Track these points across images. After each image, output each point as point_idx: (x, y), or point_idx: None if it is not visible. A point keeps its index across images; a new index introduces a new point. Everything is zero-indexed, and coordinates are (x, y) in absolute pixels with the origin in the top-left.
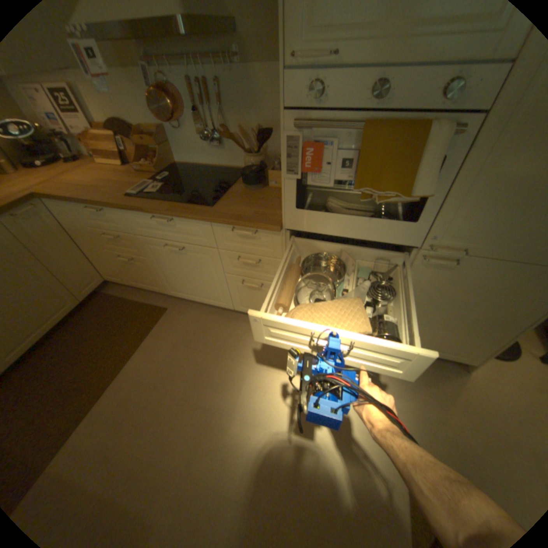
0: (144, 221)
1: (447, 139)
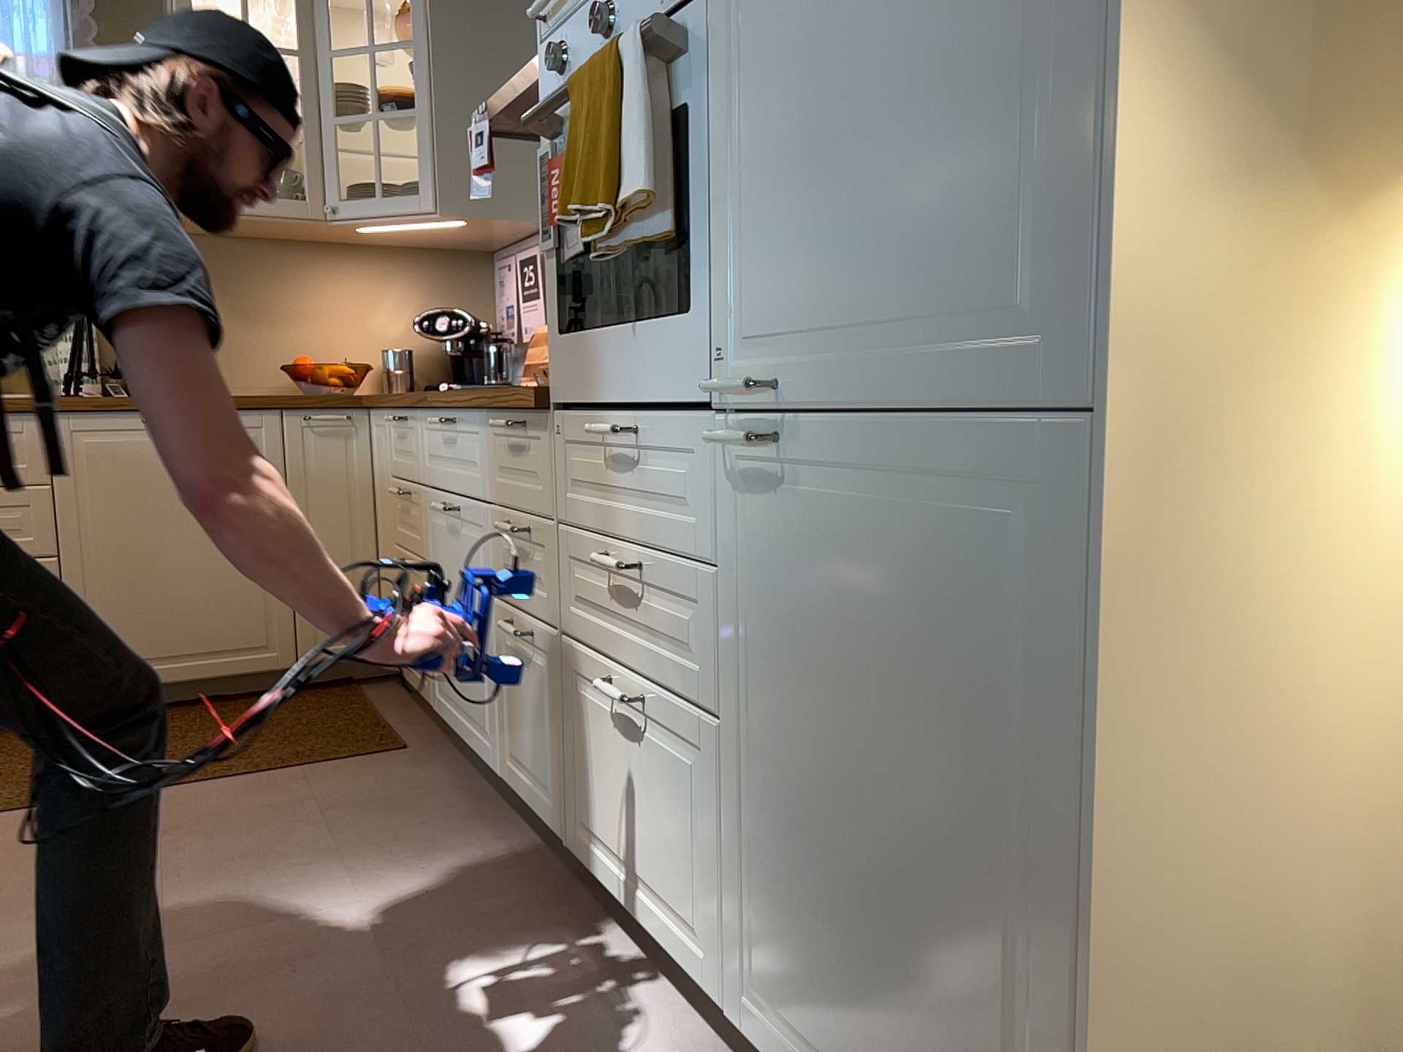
0: (433, 437)
1: (644, 52)
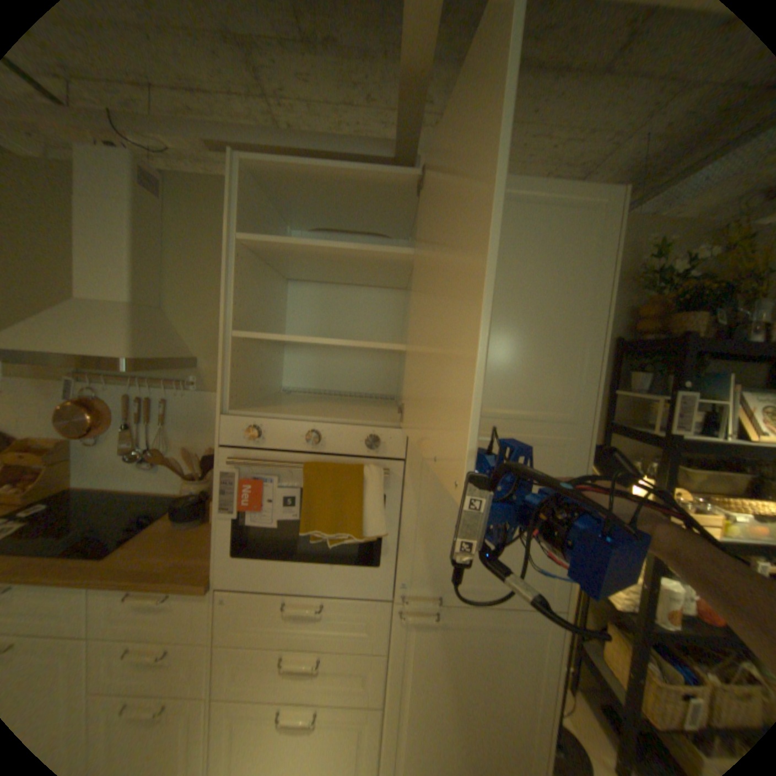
0: None
1: (376, 482)
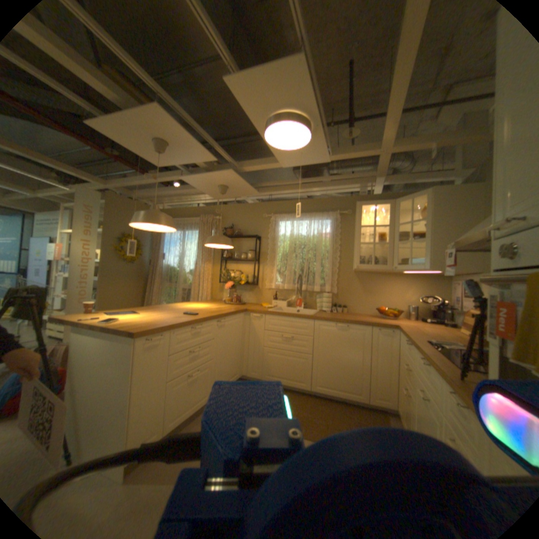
0: (421, 362)
1: None
